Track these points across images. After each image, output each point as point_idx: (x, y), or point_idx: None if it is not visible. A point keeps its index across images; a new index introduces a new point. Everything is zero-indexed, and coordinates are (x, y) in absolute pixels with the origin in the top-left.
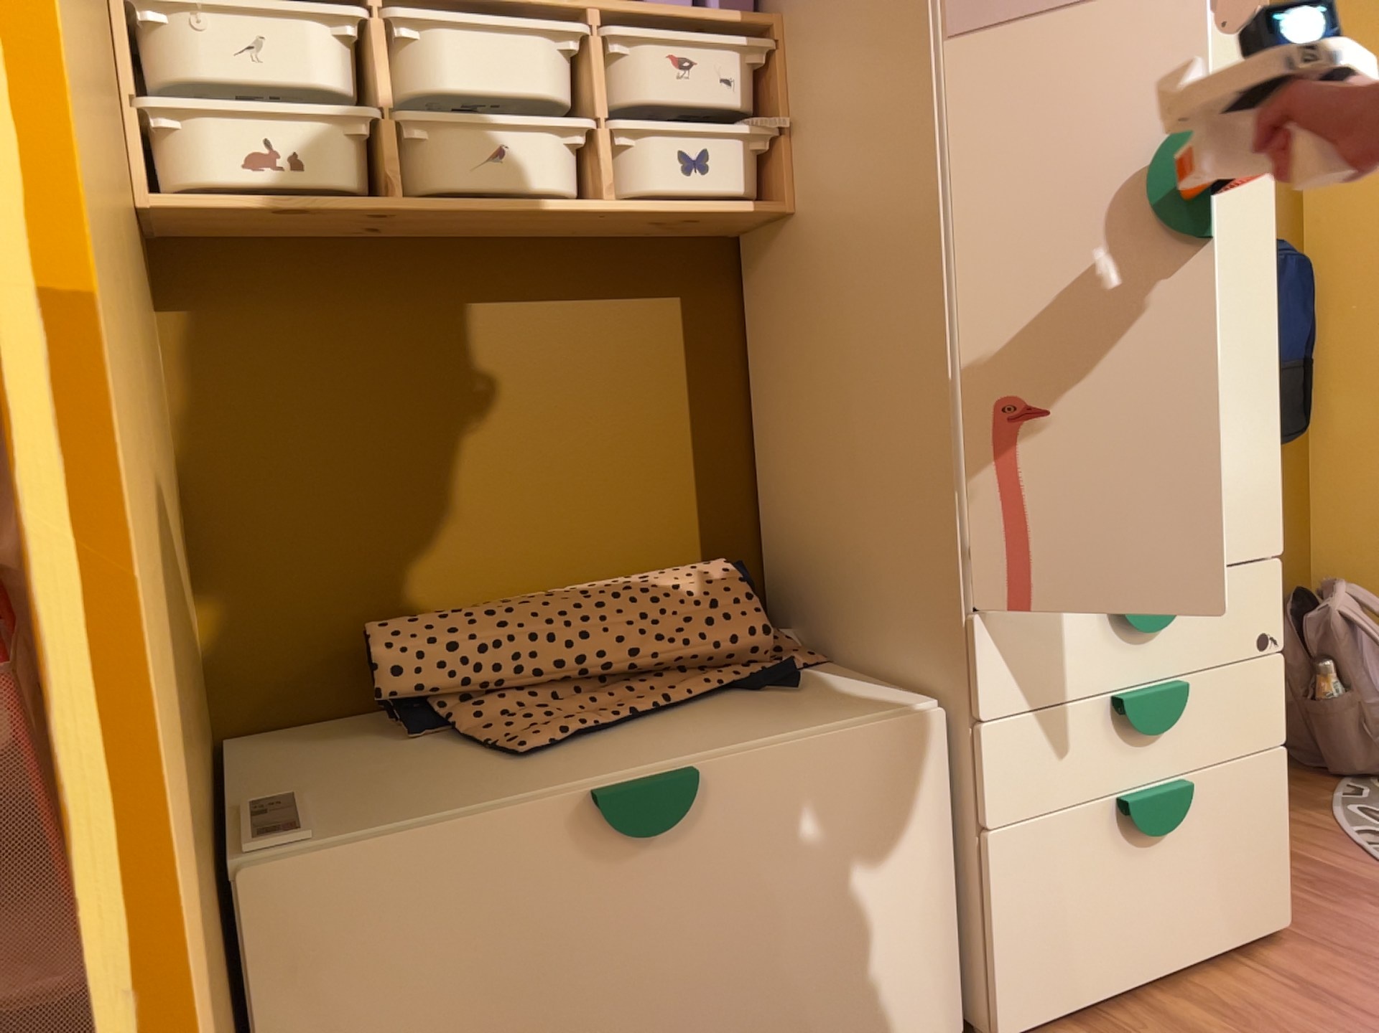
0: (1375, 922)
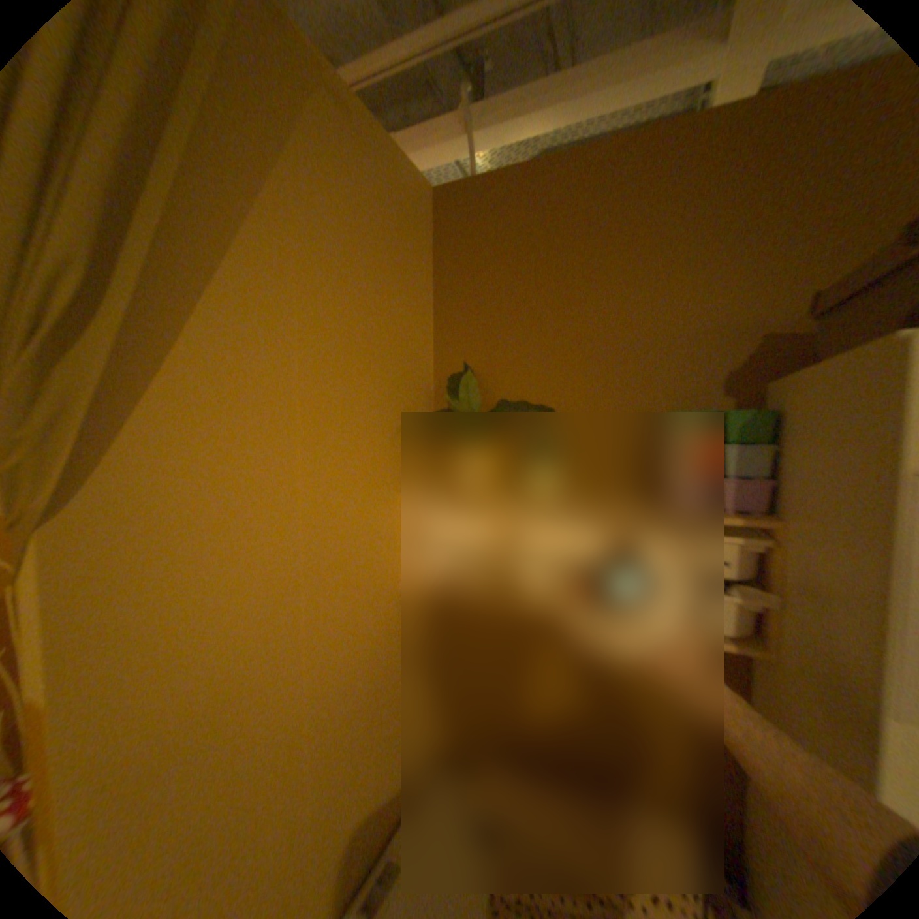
0: None
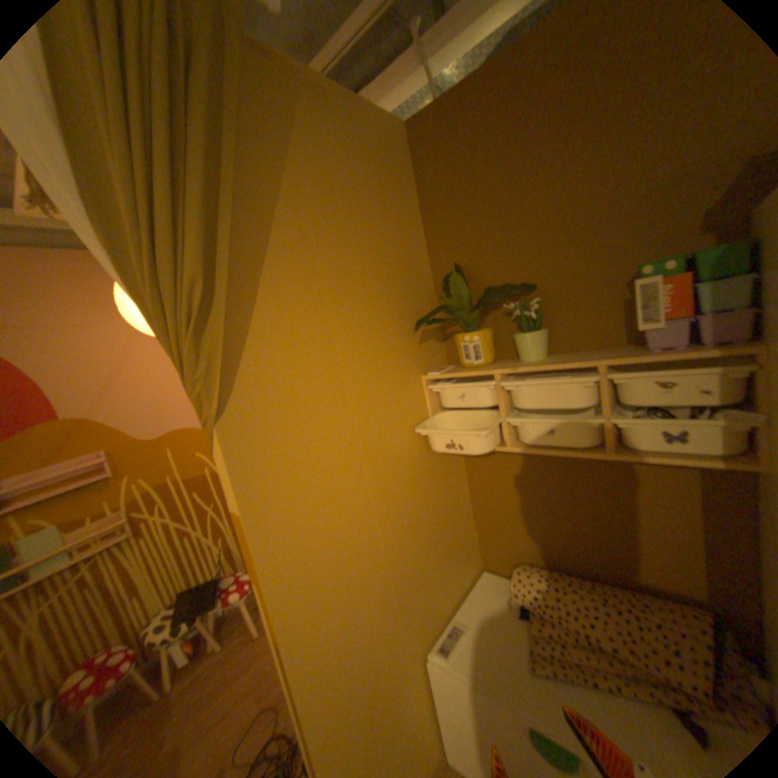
0: None
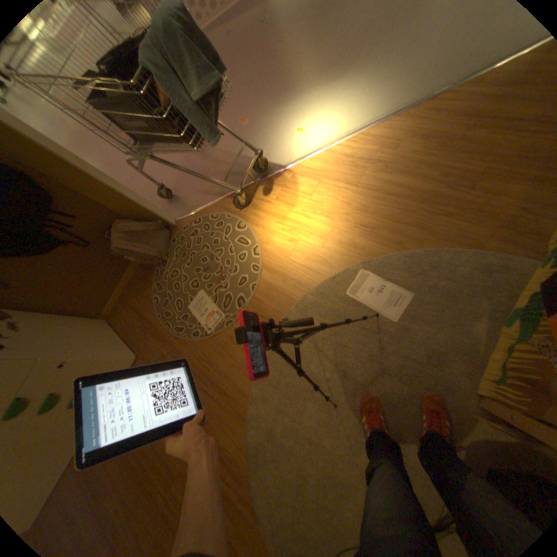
0: (149, 347)
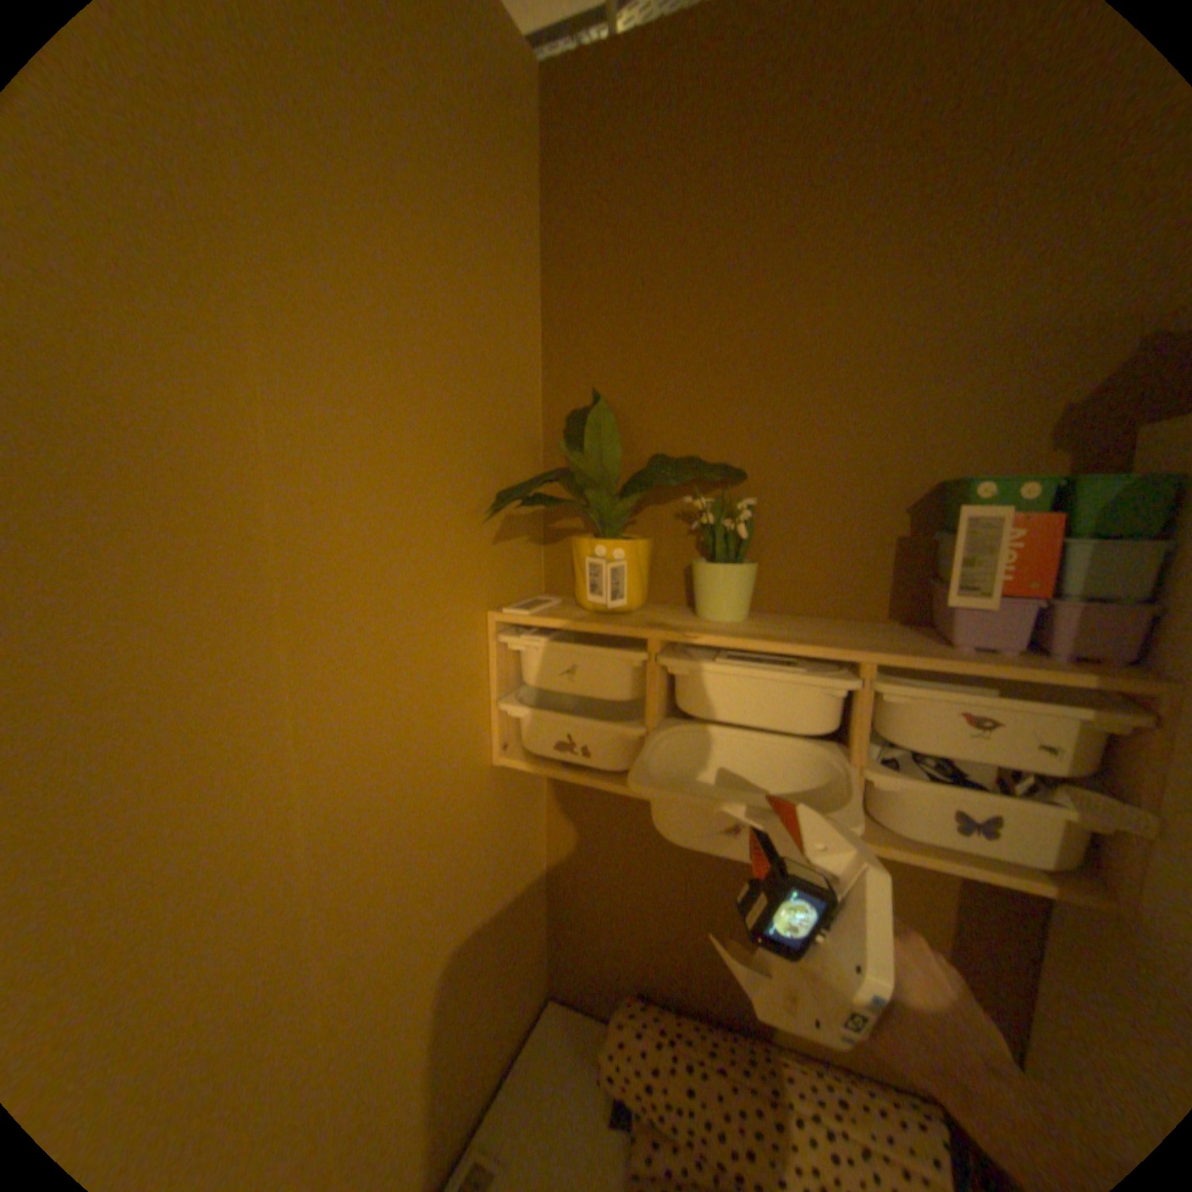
0: None
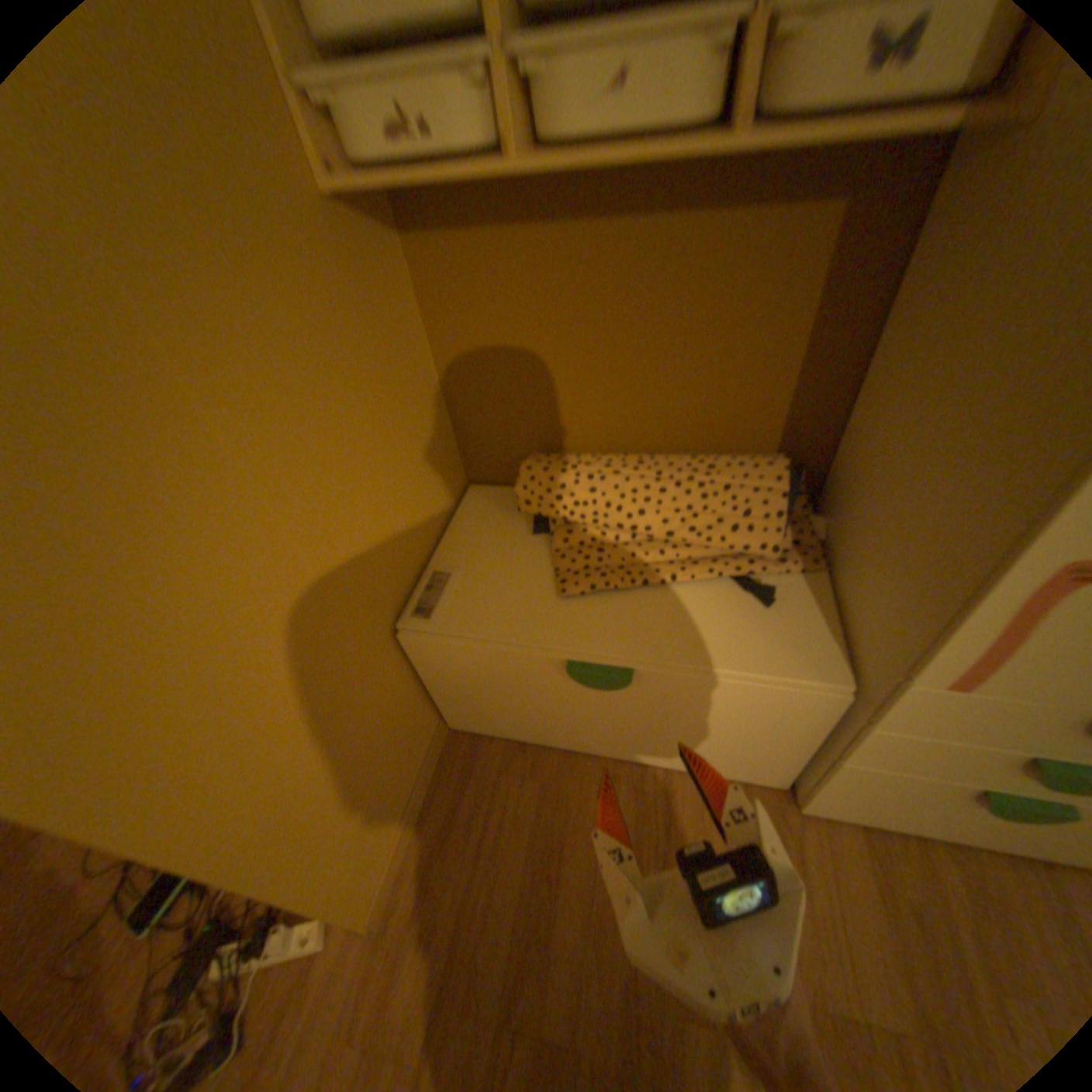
0: None
